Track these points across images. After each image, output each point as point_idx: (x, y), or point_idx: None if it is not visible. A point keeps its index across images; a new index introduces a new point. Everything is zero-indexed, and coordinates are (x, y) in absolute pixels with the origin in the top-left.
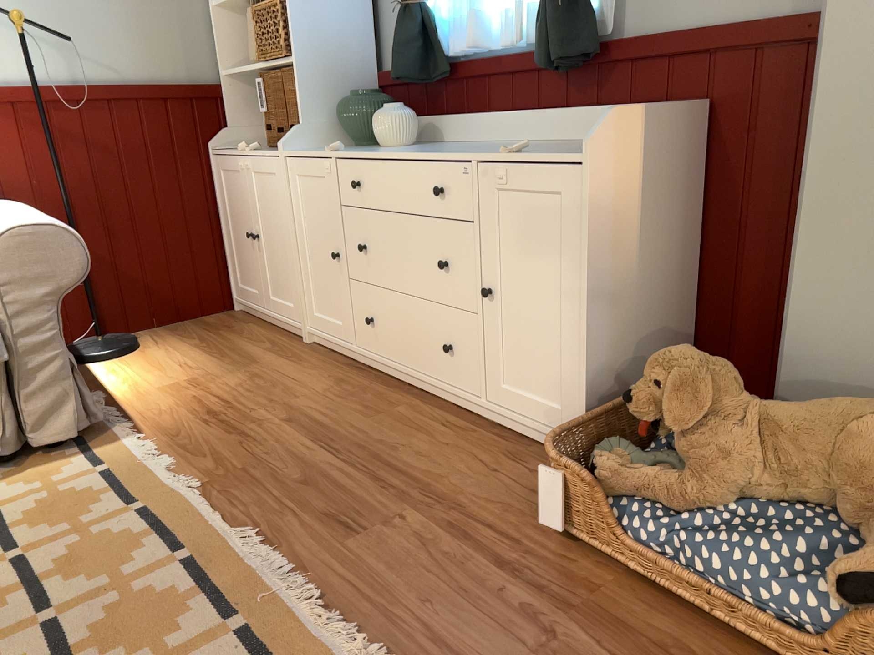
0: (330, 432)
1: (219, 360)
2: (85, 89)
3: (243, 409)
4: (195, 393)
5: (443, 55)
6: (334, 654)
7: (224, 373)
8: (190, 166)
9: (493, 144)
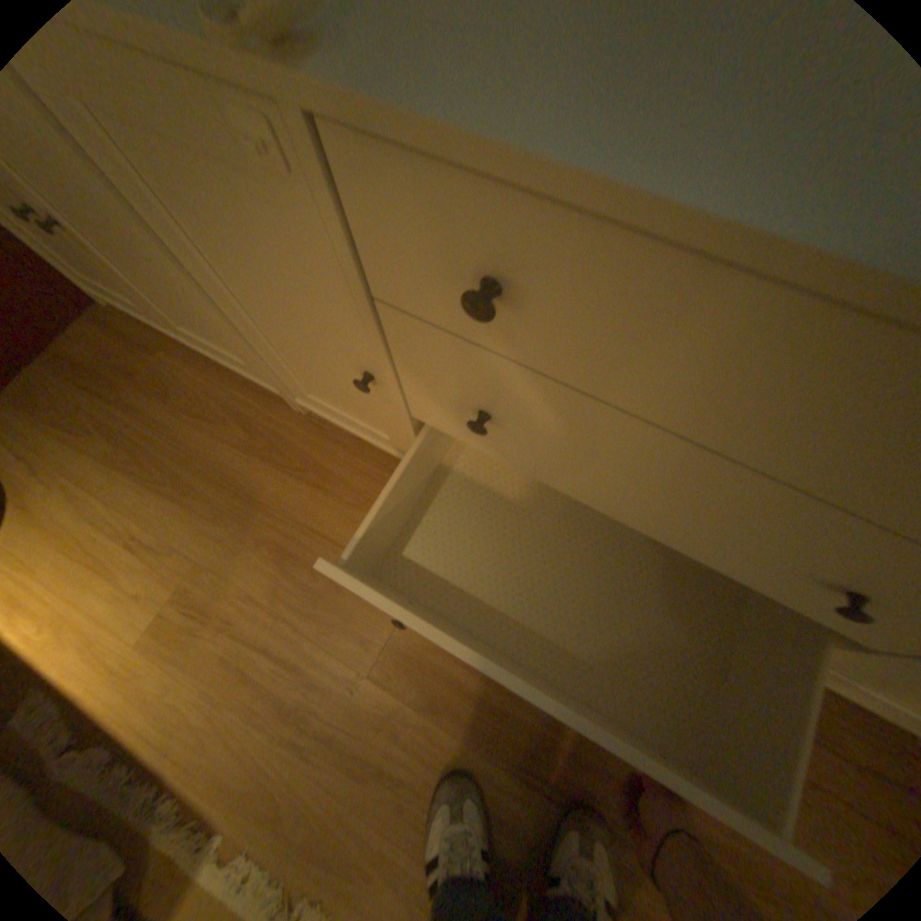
0: (520, 731)
1: (184, 508)
2: None
3: (333, 689)
4: (215, 650)
5: None
6: None
7: (223, 559)
8: None
9: None
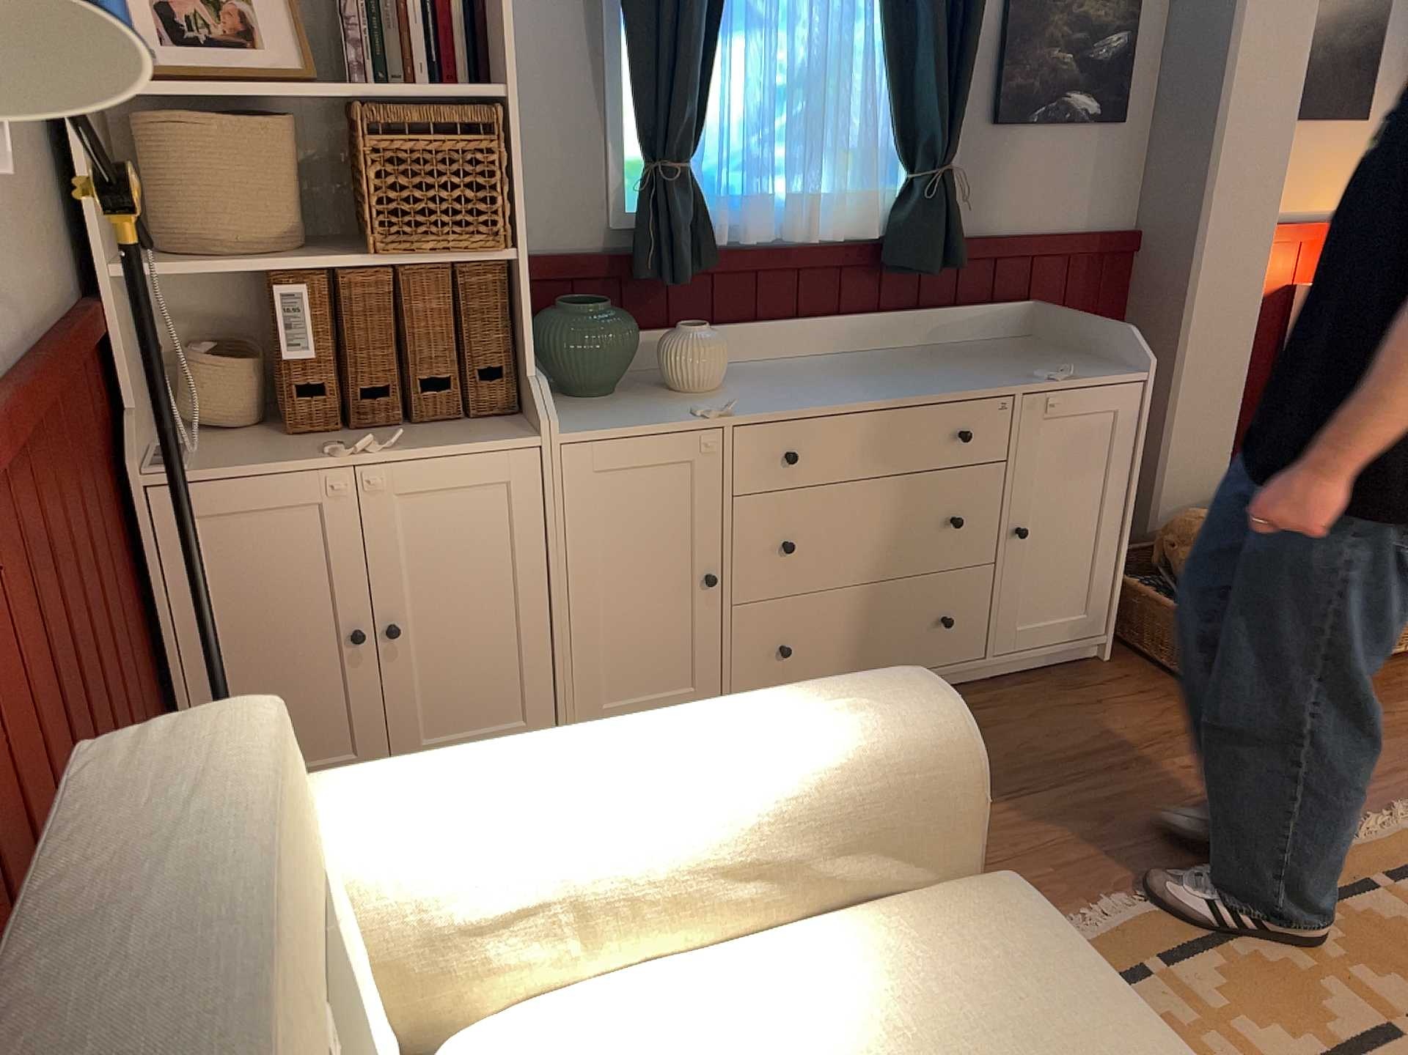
0: None
1: None
2: (26, 379)
3: None
4: None
5: (714, 241)
6: (1406, 829)
7: None
8: (114, 530)
9: (818, 361)
